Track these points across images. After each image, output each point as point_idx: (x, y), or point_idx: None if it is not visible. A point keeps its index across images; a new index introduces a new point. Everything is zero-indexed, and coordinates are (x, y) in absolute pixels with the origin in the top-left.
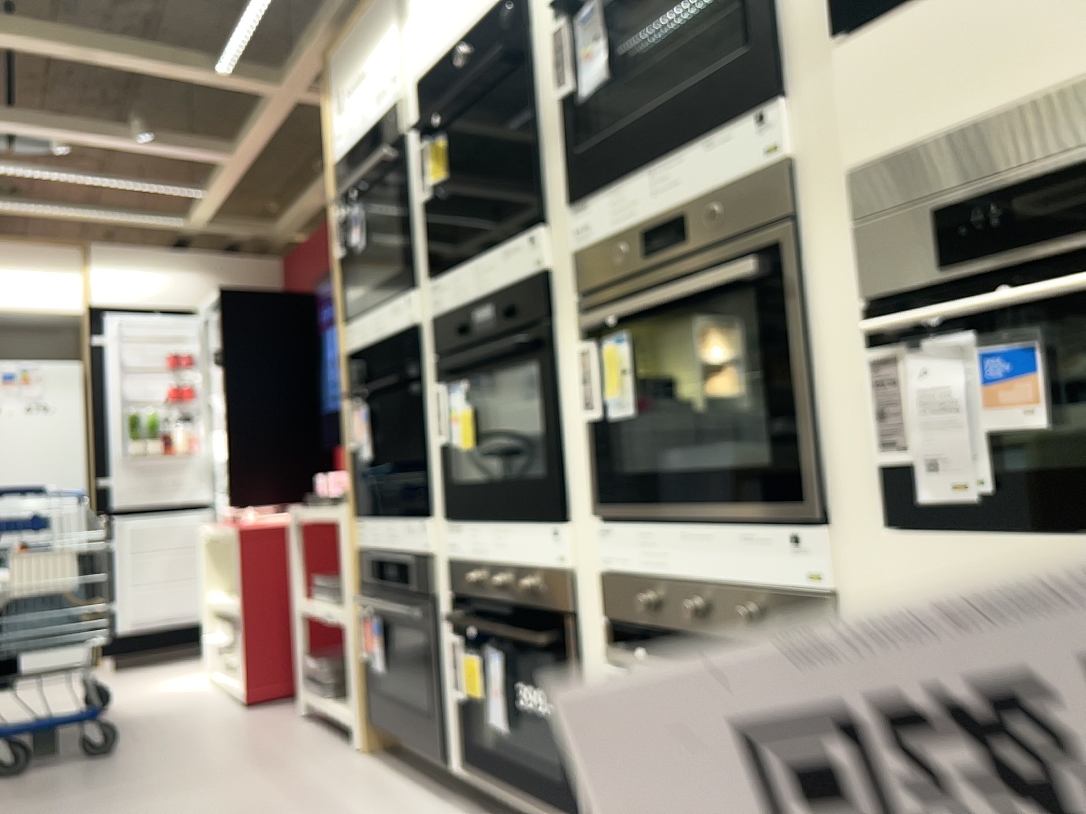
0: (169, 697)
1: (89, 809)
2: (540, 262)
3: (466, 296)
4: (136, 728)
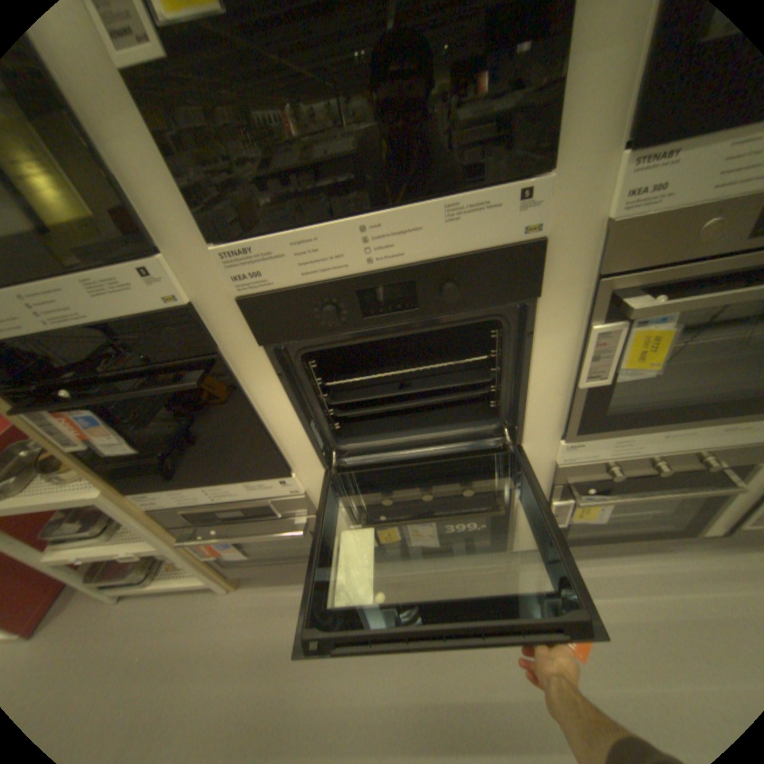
0: None
1: None
2: (541, 229)
3: (342, 269)
4: None
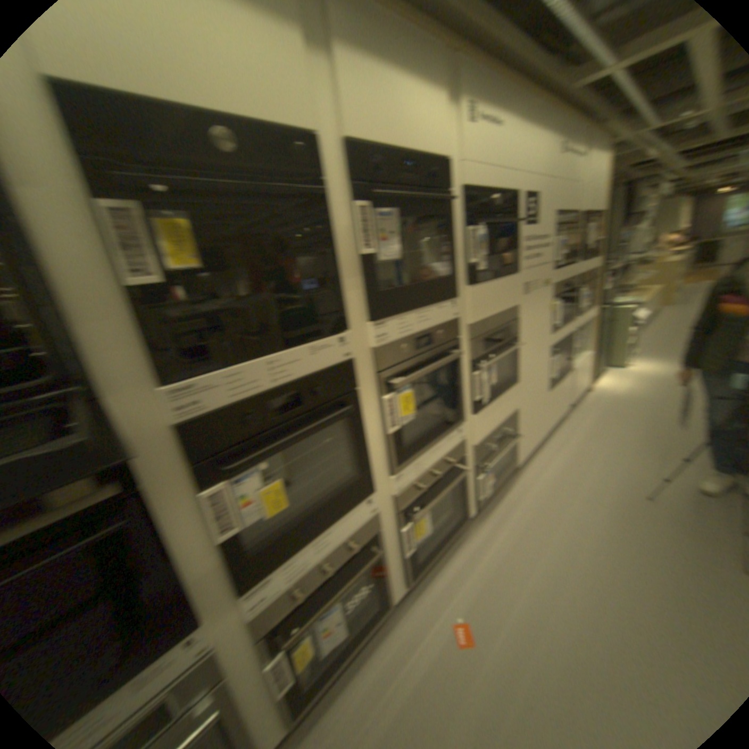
0: None
1: None
2: (353, 355)
3: (261, 388)
4: None
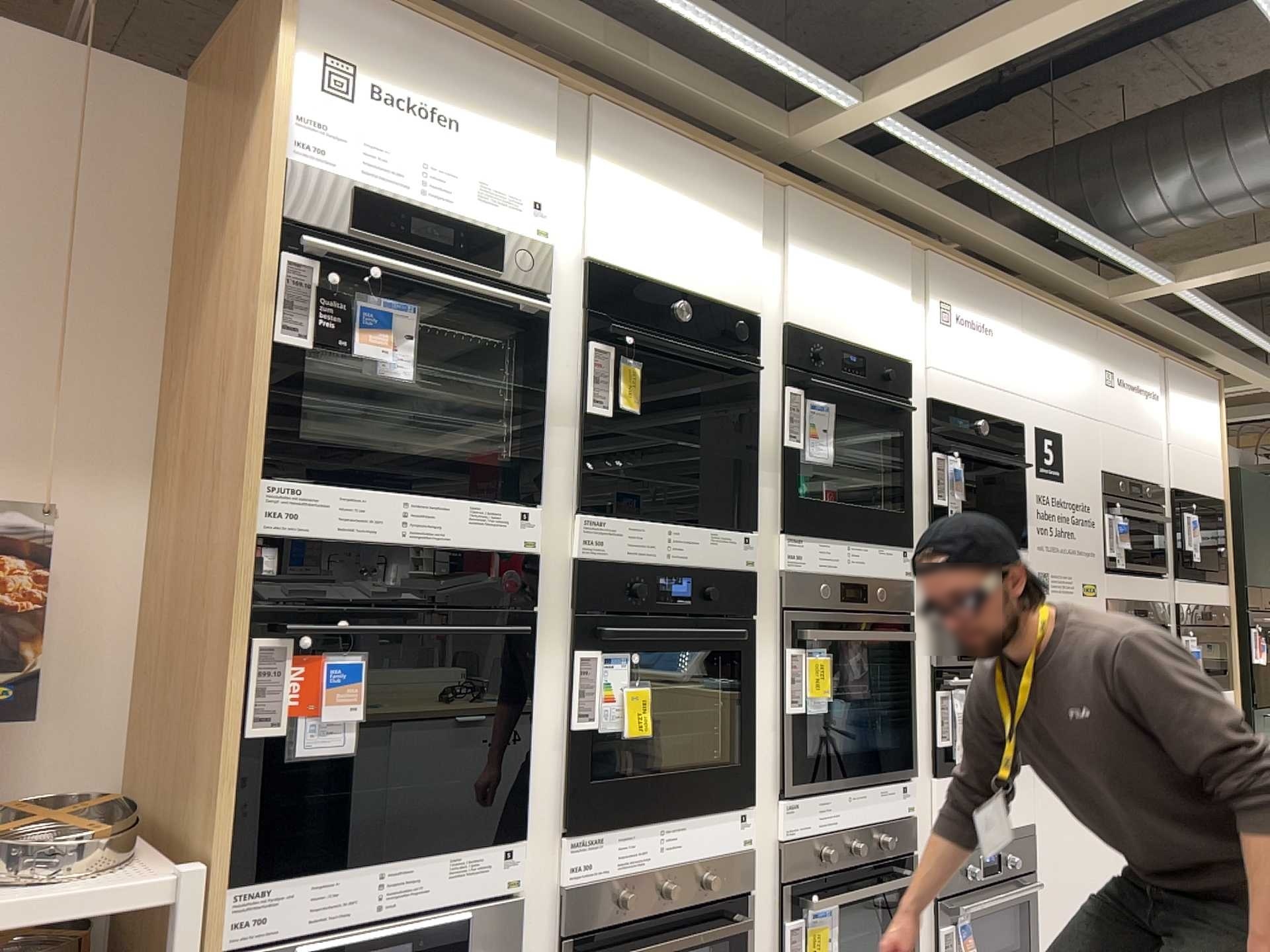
0: None
1: None
2: (750, 562)
3: (652, 555)
4: None
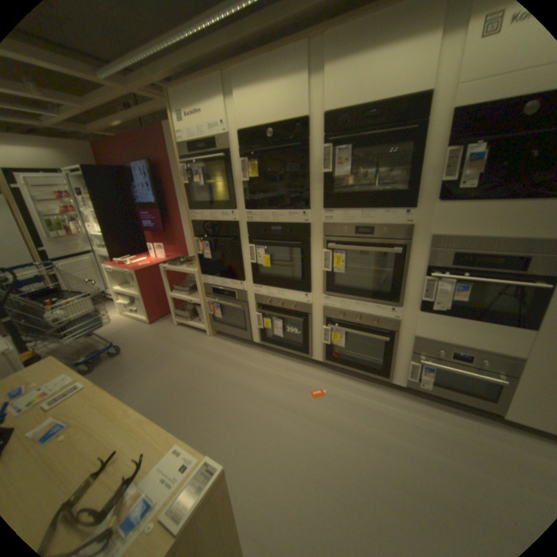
0: (112, 325)
1: (139, 378)
2: (308, 222)
3: (268, 222)
4: (115, 341)
